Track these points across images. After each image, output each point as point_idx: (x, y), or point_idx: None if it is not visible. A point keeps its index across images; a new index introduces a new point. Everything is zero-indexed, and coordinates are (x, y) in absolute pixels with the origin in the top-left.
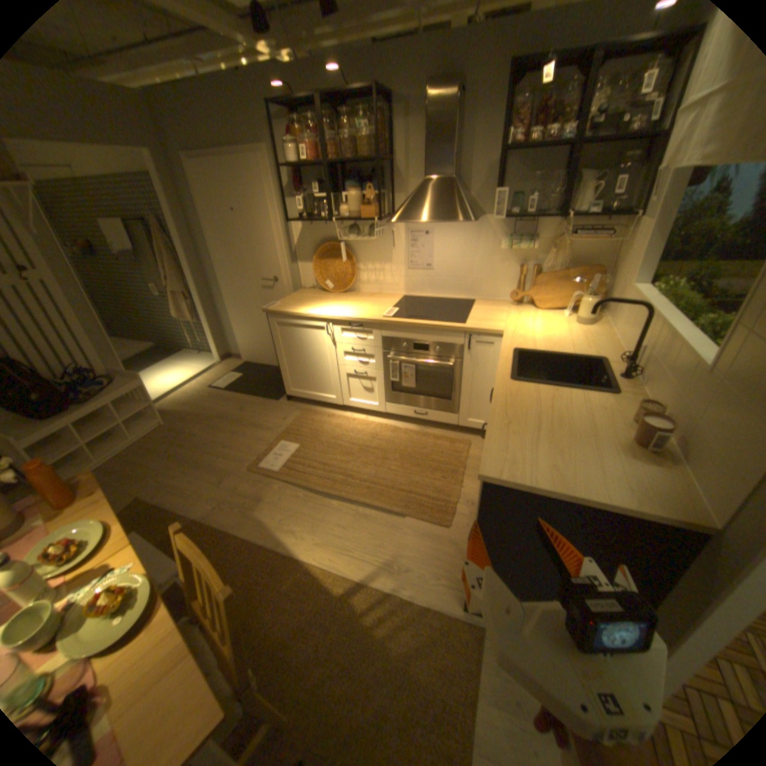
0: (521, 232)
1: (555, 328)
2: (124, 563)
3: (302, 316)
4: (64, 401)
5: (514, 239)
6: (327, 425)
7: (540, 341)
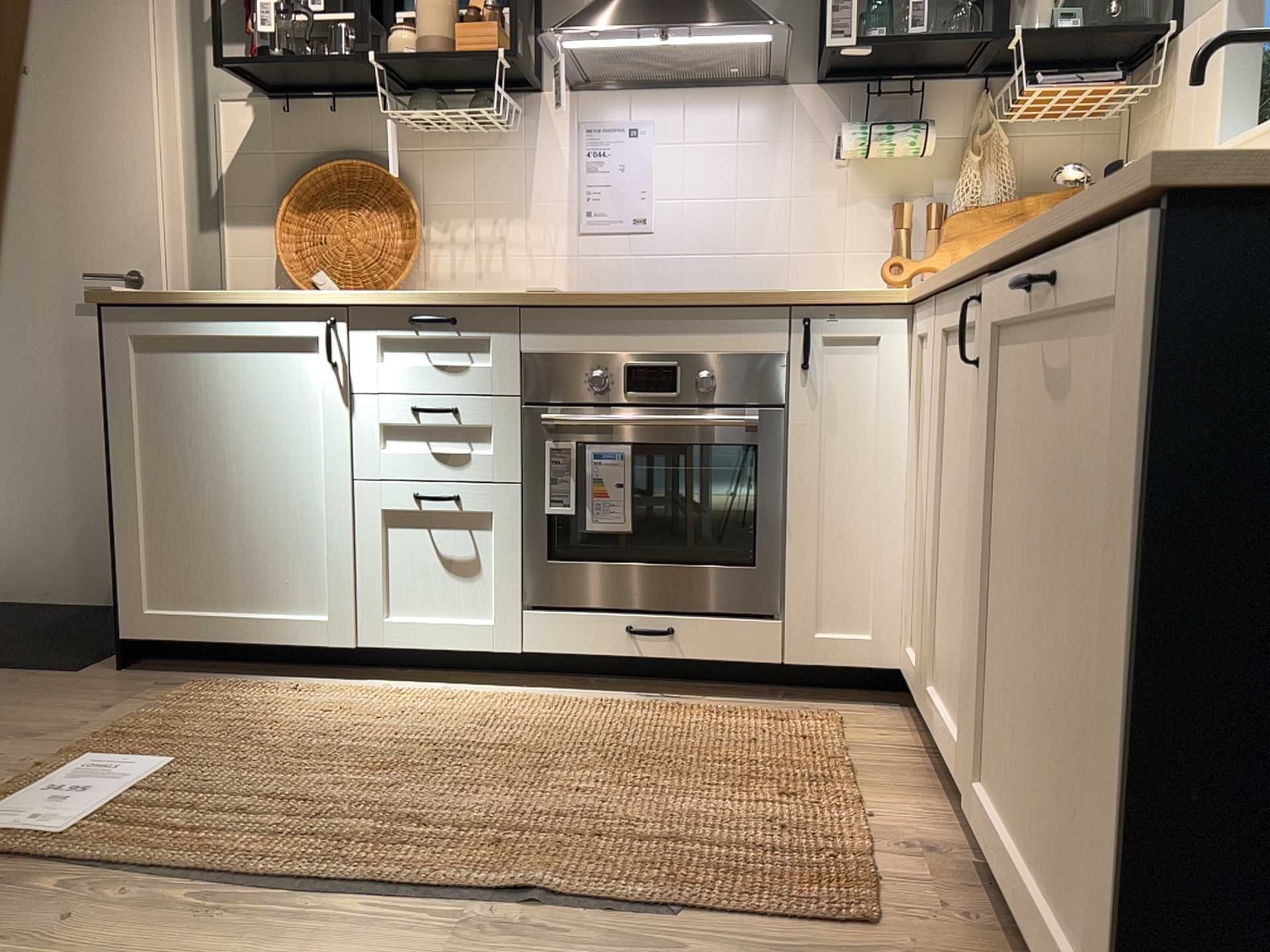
0: (884, 127)
1: None
2: None
3: (244, 304)
4: None
5: (873, 126)
6: (296, 711)
7: None
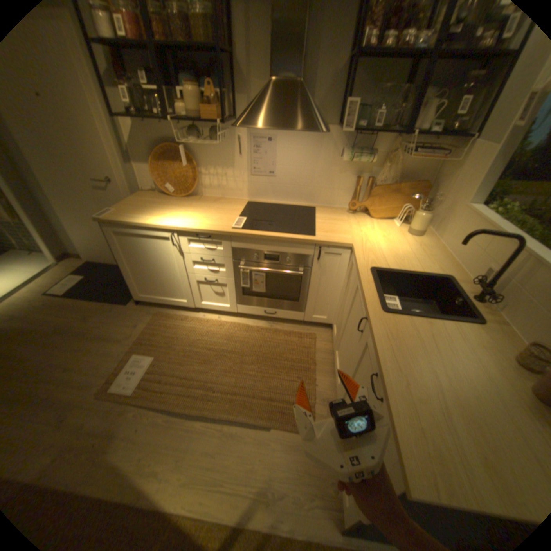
0: (361, 145)
1: (394, 239)
2: None
3: (144, 225)
4: None
5: (356, 151)
6: (181, 329)
7: (388, 255)
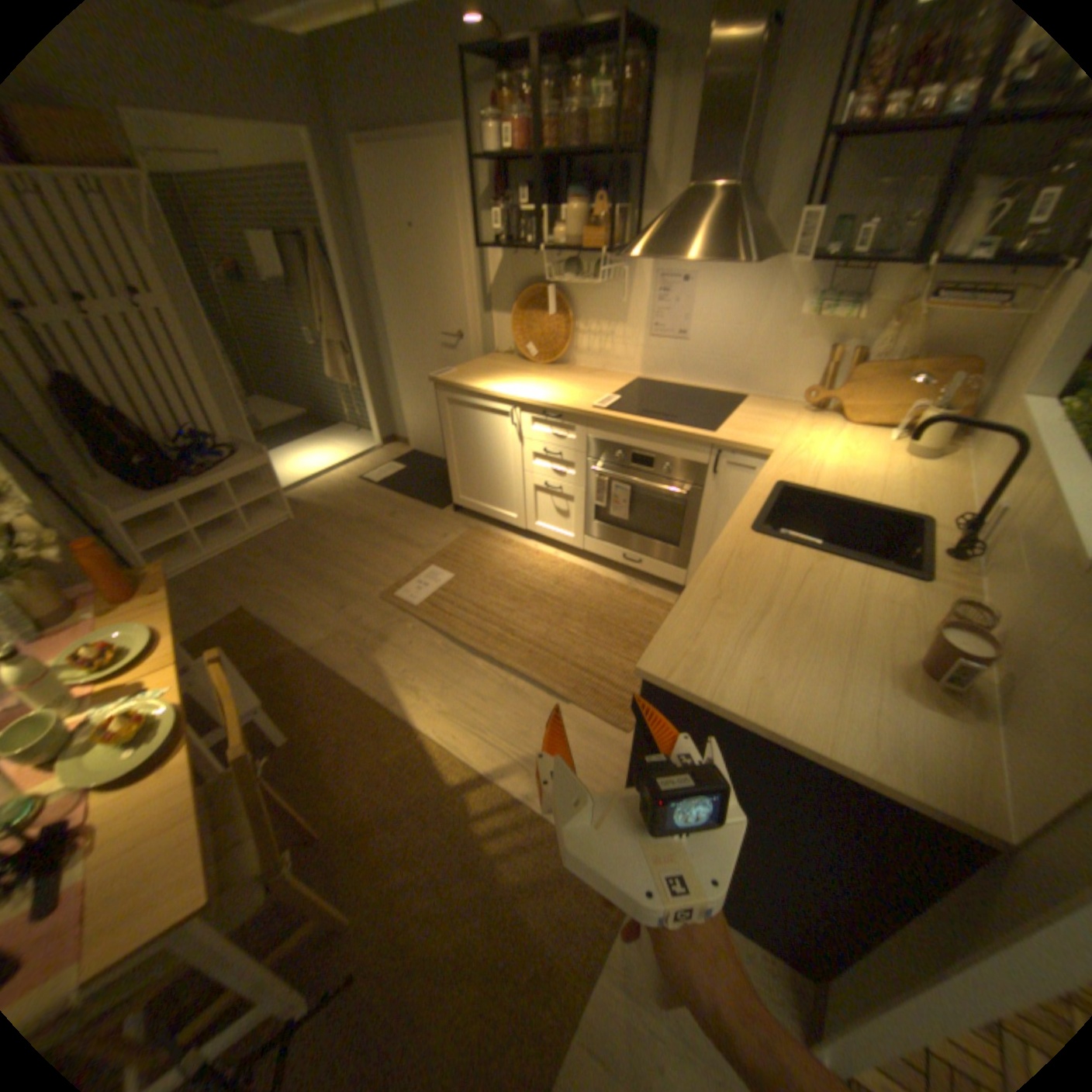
0: (845, 288)
1: (865, 457)
2: (160, 684)
3: (482, 393)
4: (178, 471)
5: (827, 299)
6: (499, 555)
7: (829, 475)
